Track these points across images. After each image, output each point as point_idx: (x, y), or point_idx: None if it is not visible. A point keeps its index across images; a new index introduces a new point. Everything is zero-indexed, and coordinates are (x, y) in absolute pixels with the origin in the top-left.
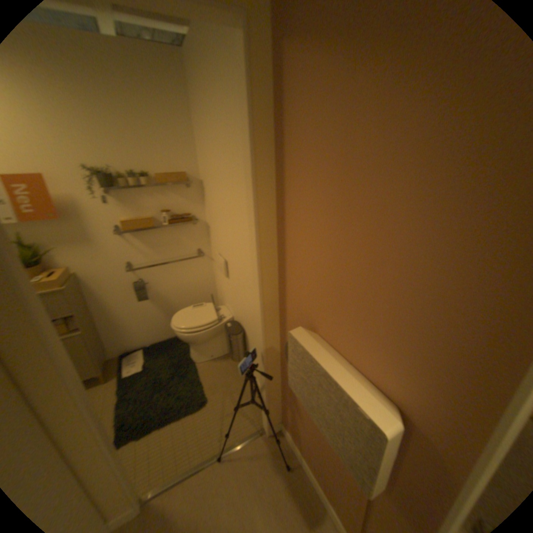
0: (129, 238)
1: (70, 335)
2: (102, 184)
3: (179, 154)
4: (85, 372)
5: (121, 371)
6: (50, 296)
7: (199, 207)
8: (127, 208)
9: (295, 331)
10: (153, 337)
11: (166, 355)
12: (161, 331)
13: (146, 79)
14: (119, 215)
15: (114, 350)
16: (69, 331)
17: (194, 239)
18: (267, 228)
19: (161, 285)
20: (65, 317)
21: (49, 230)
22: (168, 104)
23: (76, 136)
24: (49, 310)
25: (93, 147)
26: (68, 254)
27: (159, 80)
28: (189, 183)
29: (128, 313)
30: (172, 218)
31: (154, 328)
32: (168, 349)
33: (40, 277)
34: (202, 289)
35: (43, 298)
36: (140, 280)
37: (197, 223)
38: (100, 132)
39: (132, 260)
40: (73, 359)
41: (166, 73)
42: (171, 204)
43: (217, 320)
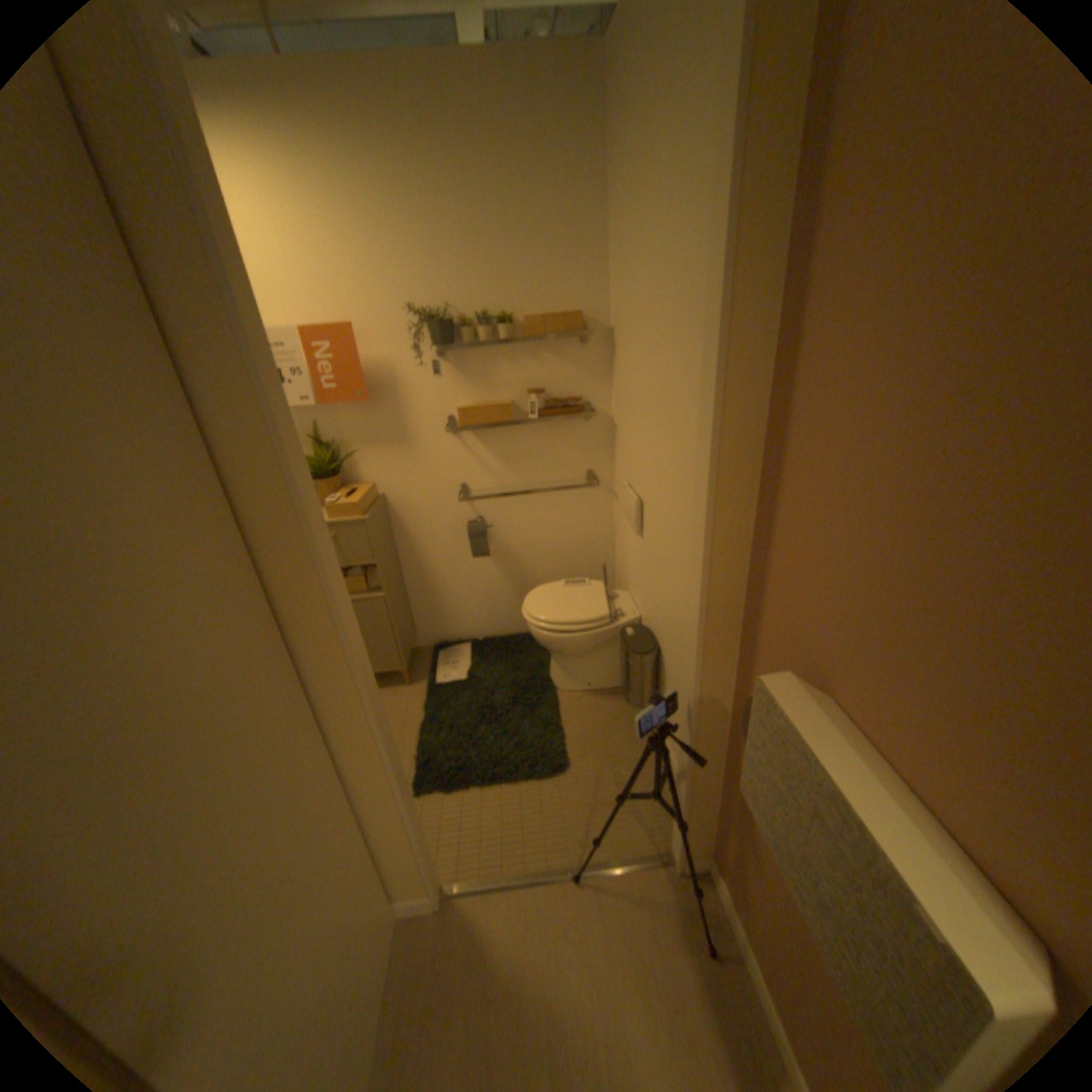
0: (471, 441)
1: (372, 595)
2: (437, 339)
3: (576, 273)
4: (387, 659)
5: (437, 671)
6: (351, 529)
7: (601, 384)
8: (473, 384)
9: (776, 678)
10: (493, 626)
11: (510, 662)
12: (506, 616)
13: (531, 121)
14: (459, 398)
15: (431, 633)
16: (371, 589)
17: (584, 450)
18: (743, 435)
19: (516, 534)
20: (367, 565)
21: (357, 419)
22: (565, 169)
23: (406, 252)
24: (347, 551)
25: (430, 271)
26: (379, 461)
27: (554, 119)
28: (588, 333)
29: (458, 575)
30: (547, 406)
31: (496, 610)
32: (515, 653)
33: (340, 495)
34: (589, 551)
35: (341, 530)
36: (482, 519)
37: (595, 418)
38: (442, 241)
39: (472, 482)
40: (372, 635)
41: (569, 100)
42: (549, 377)
43: (609, 617)
